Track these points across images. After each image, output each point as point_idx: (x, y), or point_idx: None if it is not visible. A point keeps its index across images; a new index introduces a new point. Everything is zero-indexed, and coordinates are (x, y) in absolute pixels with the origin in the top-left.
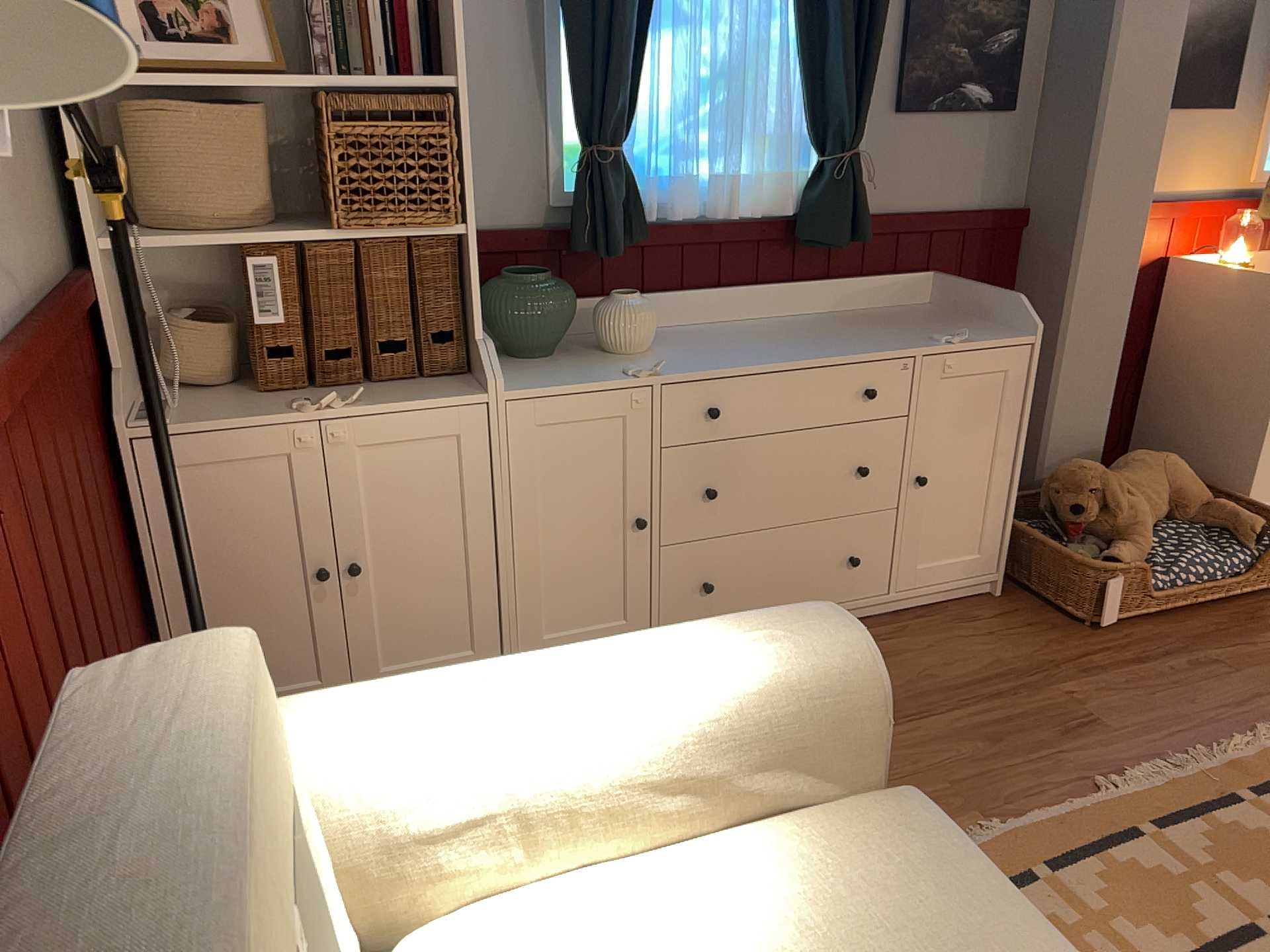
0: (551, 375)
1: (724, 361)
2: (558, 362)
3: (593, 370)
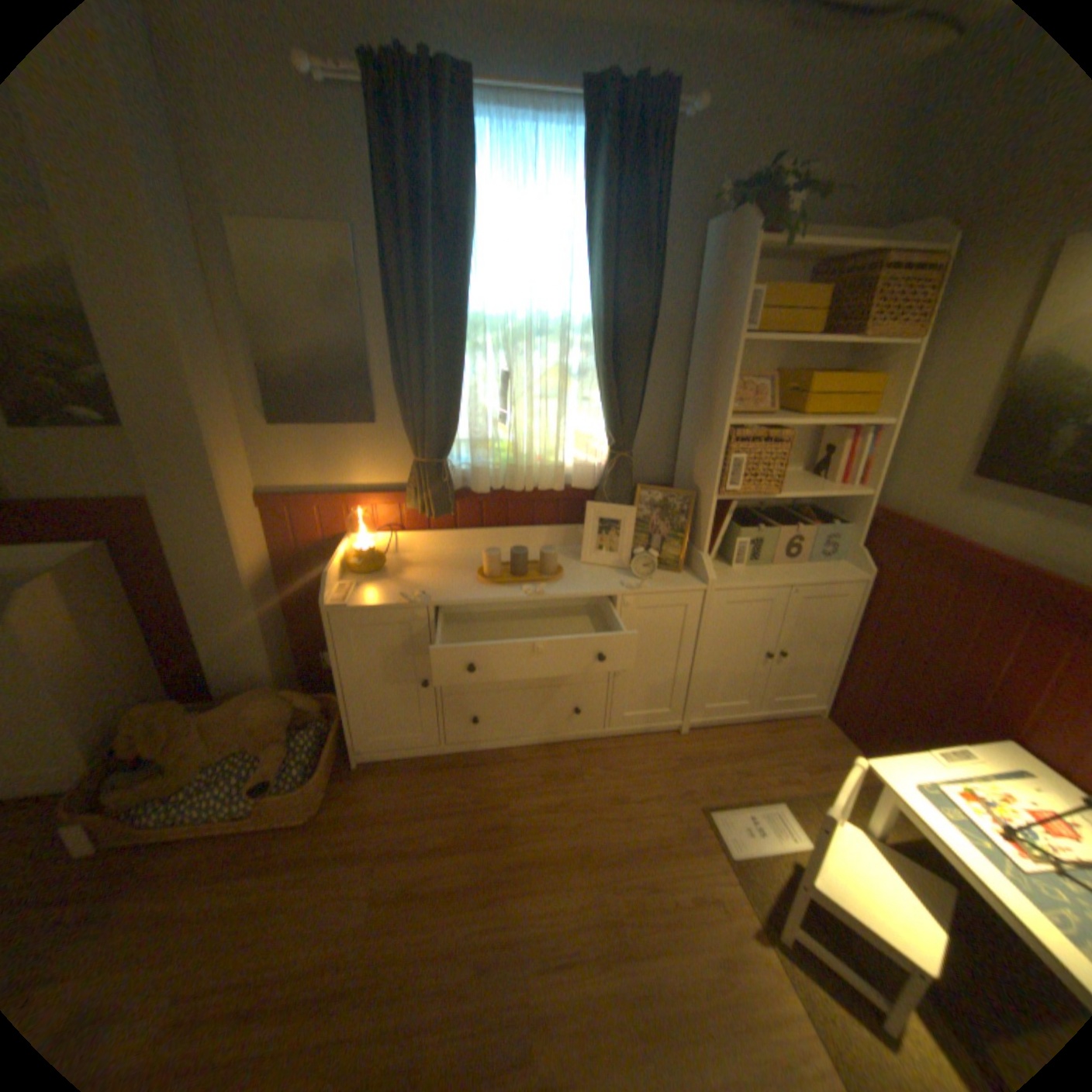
0: None
1: None
2: None
3: None
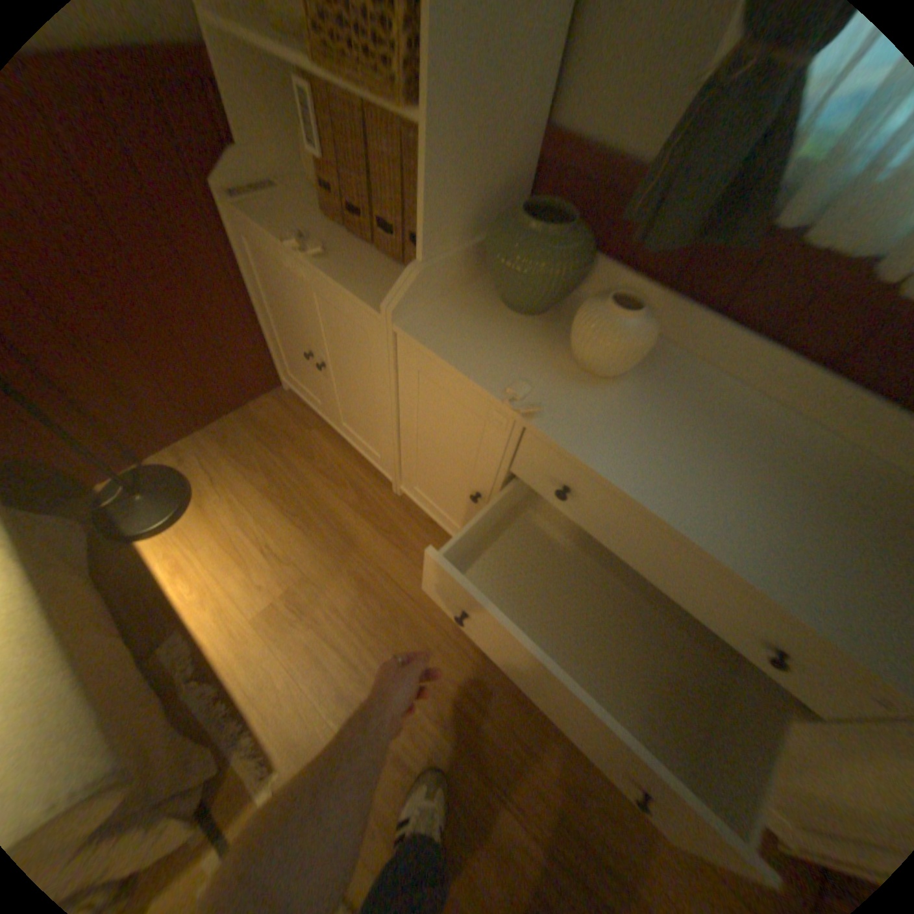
0: (471, 337)
1: (632, 462)
2: (517, 327)
3: (508, 360)
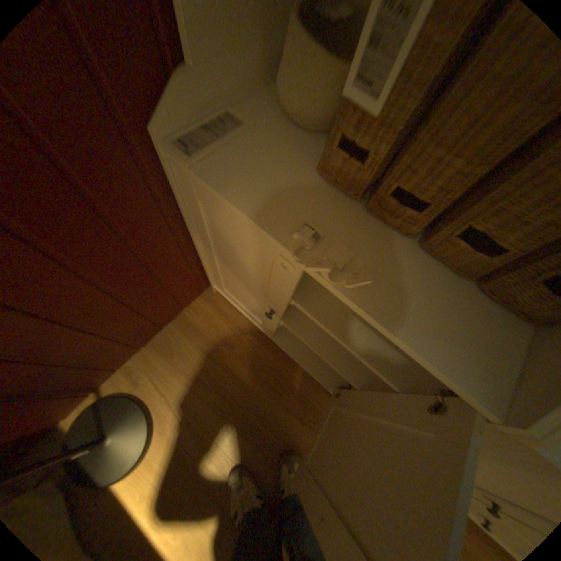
0: None
1: None
2: None
3: None
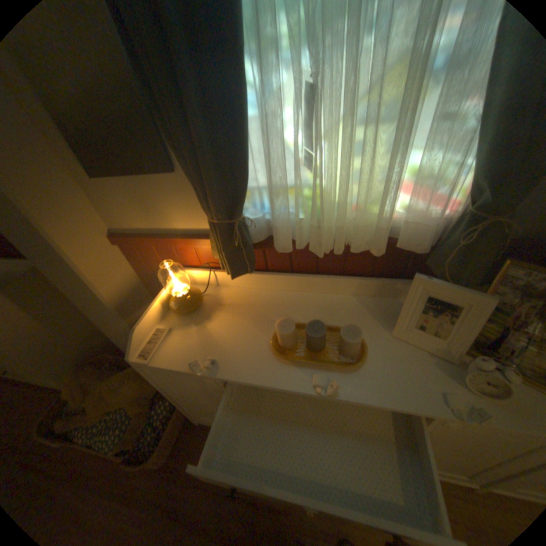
0: None
1: None
2: None
3: None
